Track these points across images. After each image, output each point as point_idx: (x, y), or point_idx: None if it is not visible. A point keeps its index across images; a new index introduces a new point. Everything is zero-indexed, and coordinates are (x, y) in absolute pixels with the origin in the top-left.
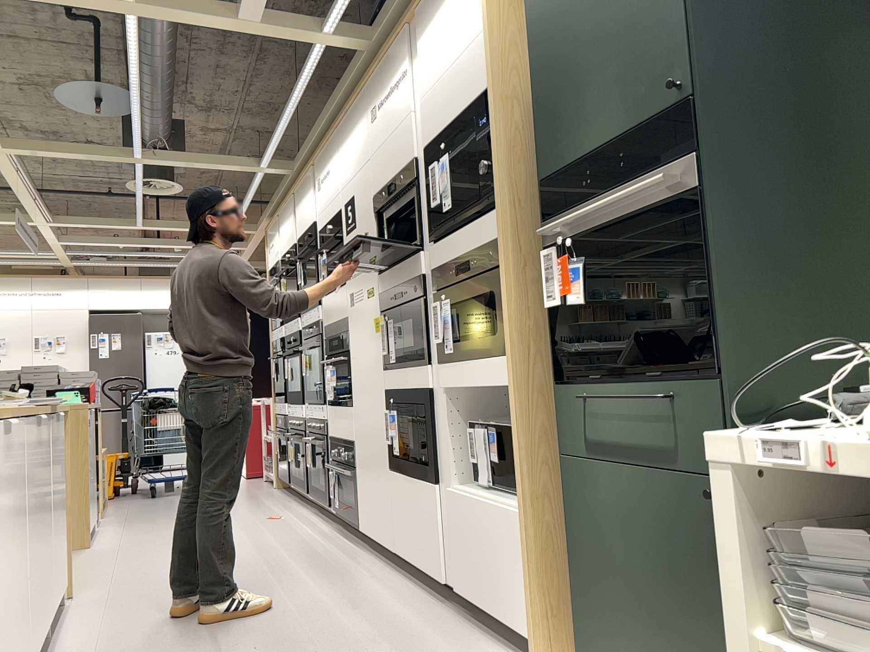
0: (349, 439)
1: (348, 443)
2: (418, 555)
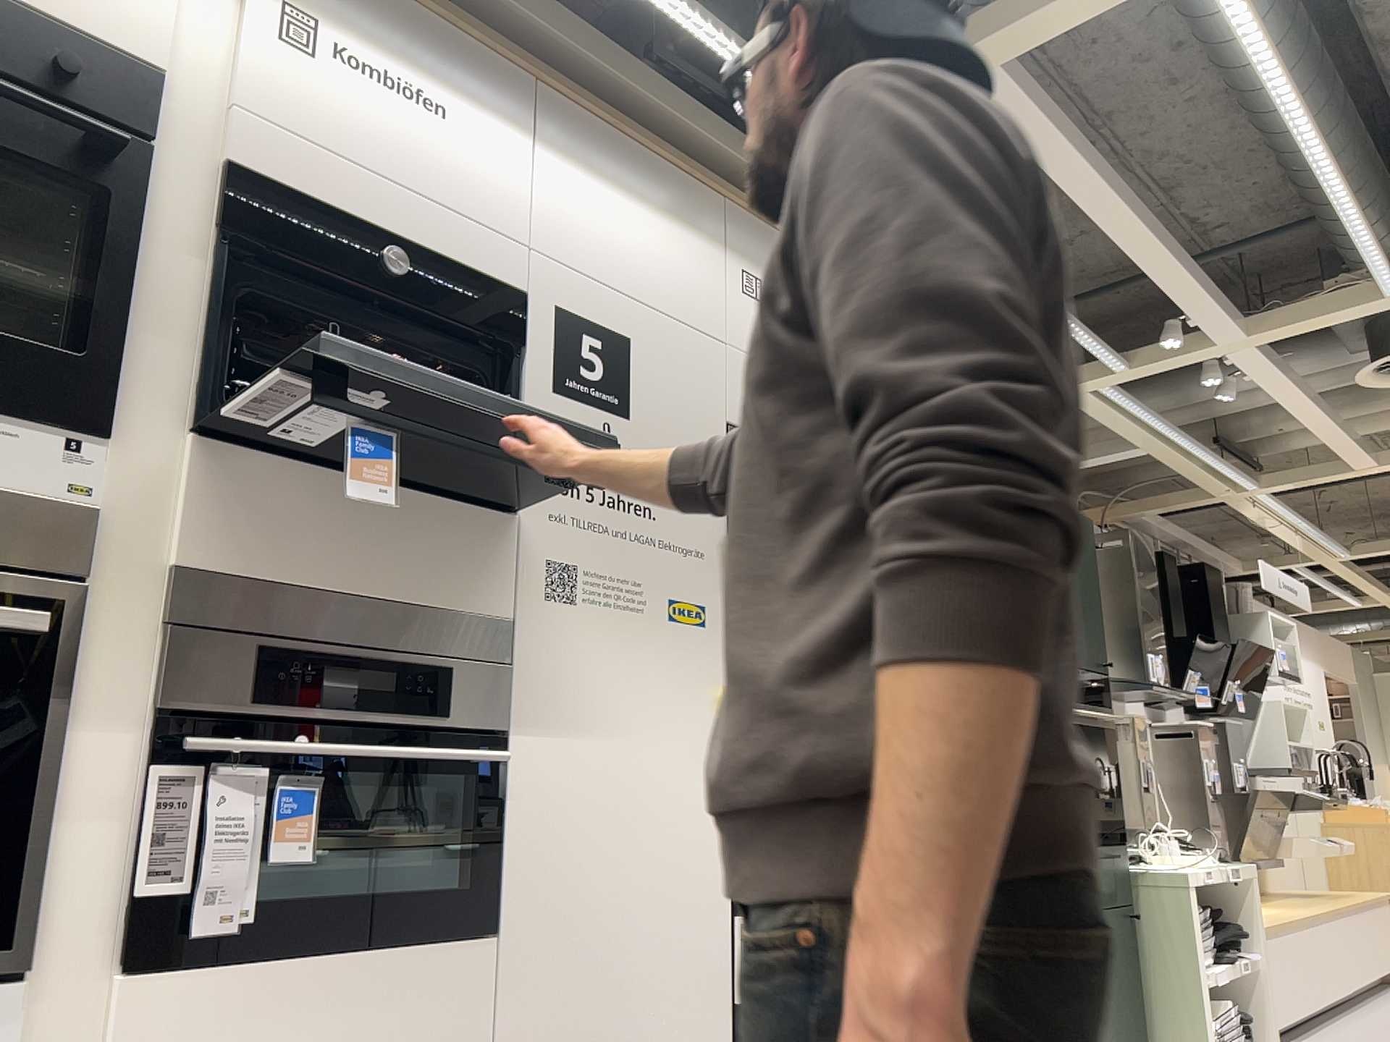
0: None
1: None
2: None
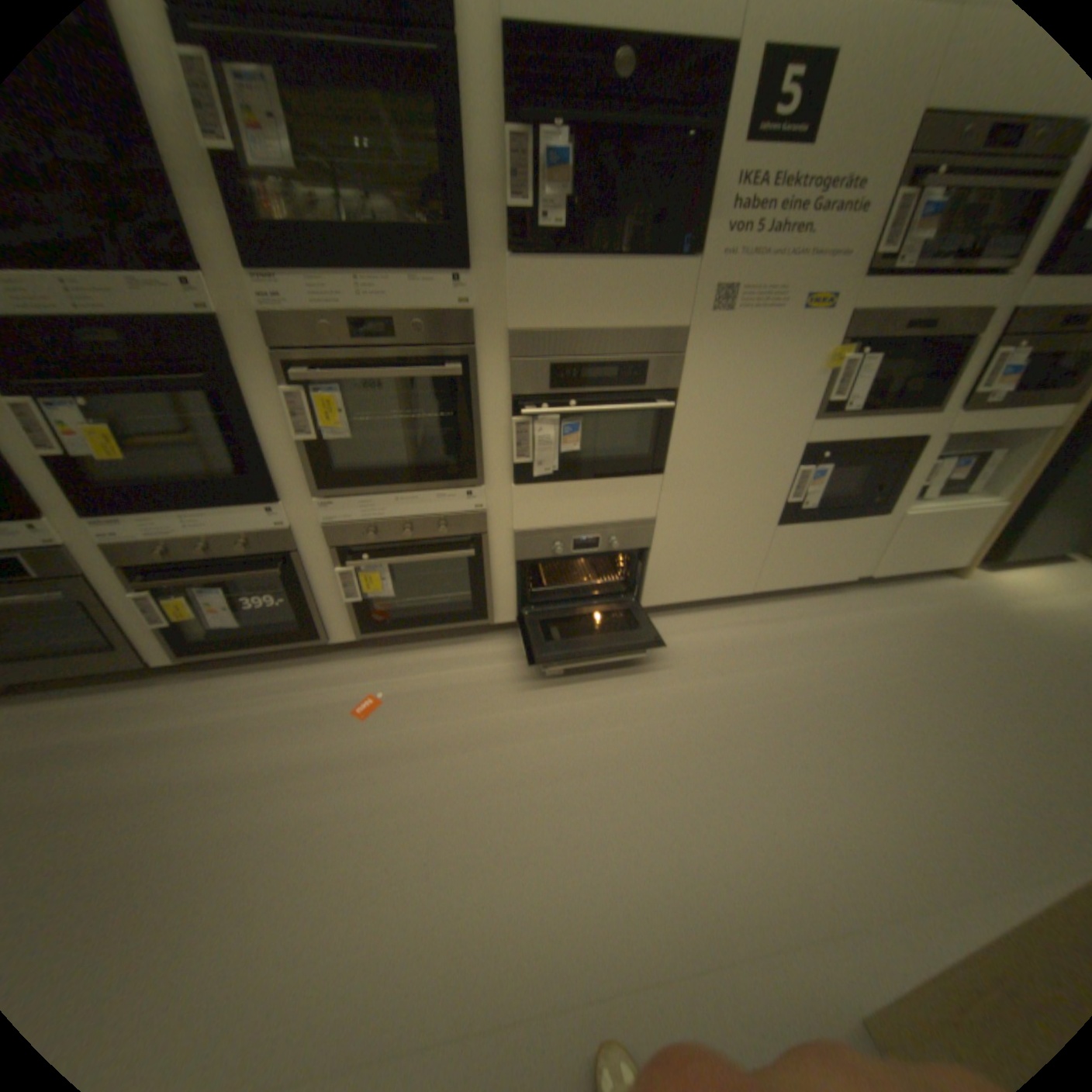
0: (629, 518)
1: (631, 524)
2: (814, 577)
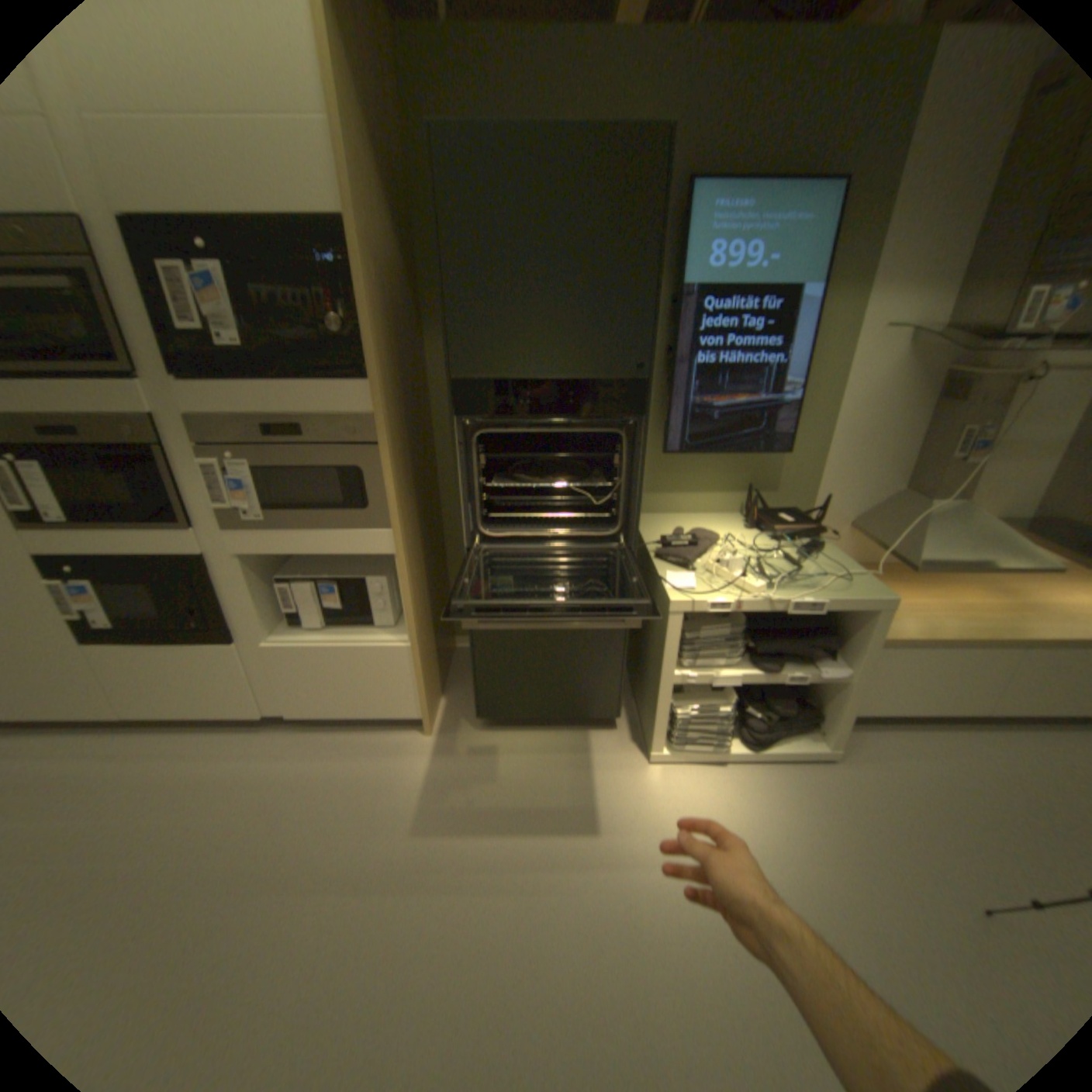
0: None
1: None
2: (187, 710)
